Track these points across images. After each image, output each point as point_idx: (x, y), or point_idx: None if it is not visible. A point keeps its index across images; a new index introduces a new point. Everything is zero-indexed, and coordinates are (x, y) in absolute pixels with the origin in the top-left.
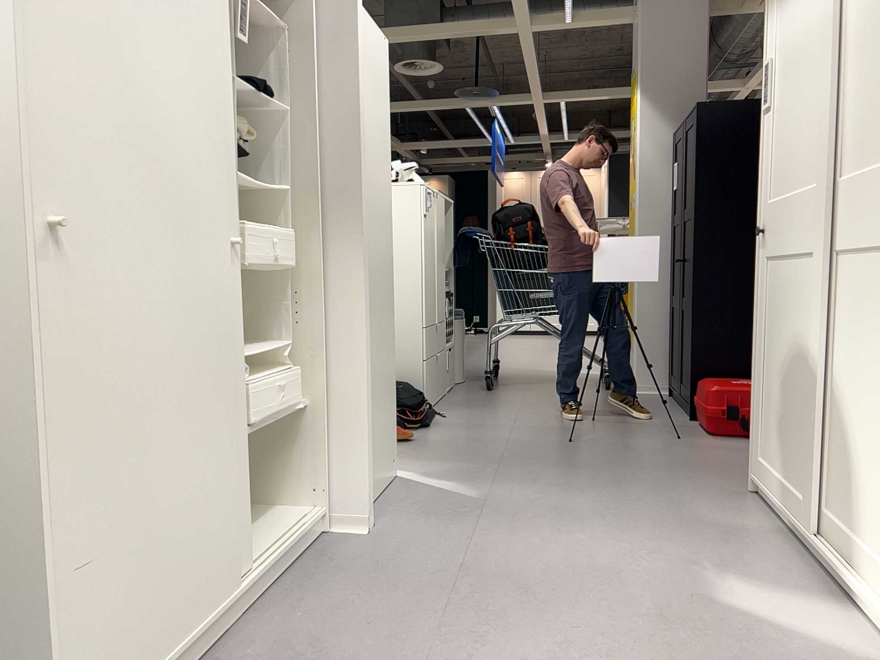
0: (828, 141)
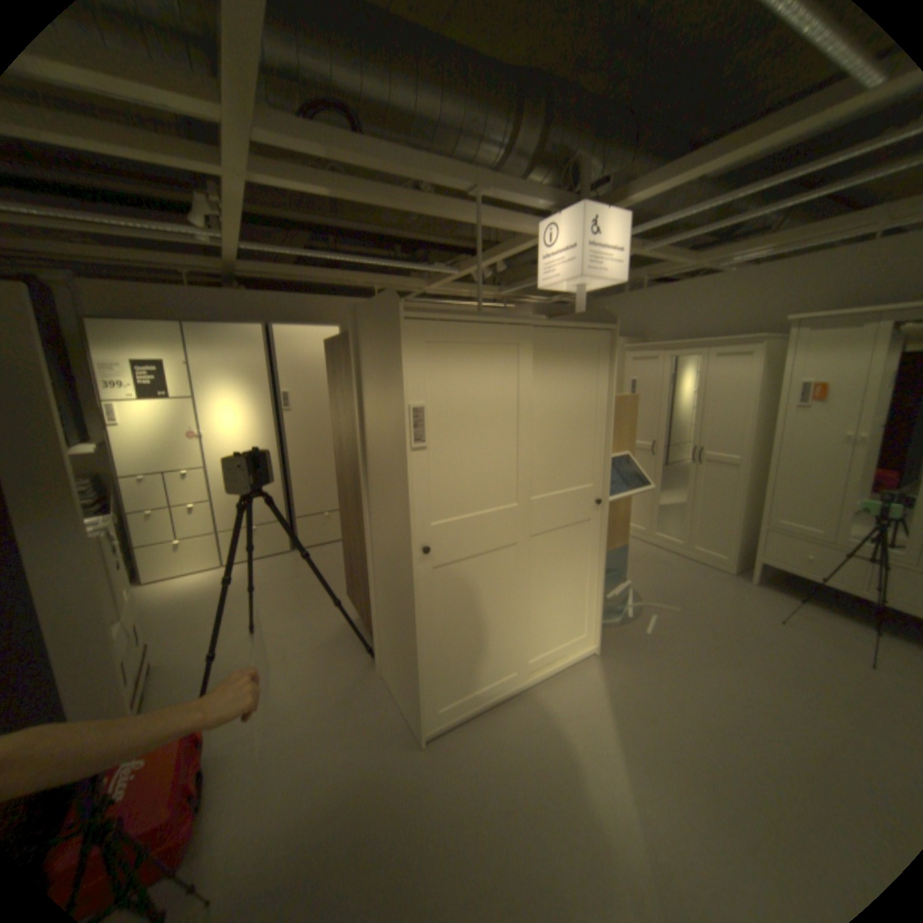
0: (530, 475)
